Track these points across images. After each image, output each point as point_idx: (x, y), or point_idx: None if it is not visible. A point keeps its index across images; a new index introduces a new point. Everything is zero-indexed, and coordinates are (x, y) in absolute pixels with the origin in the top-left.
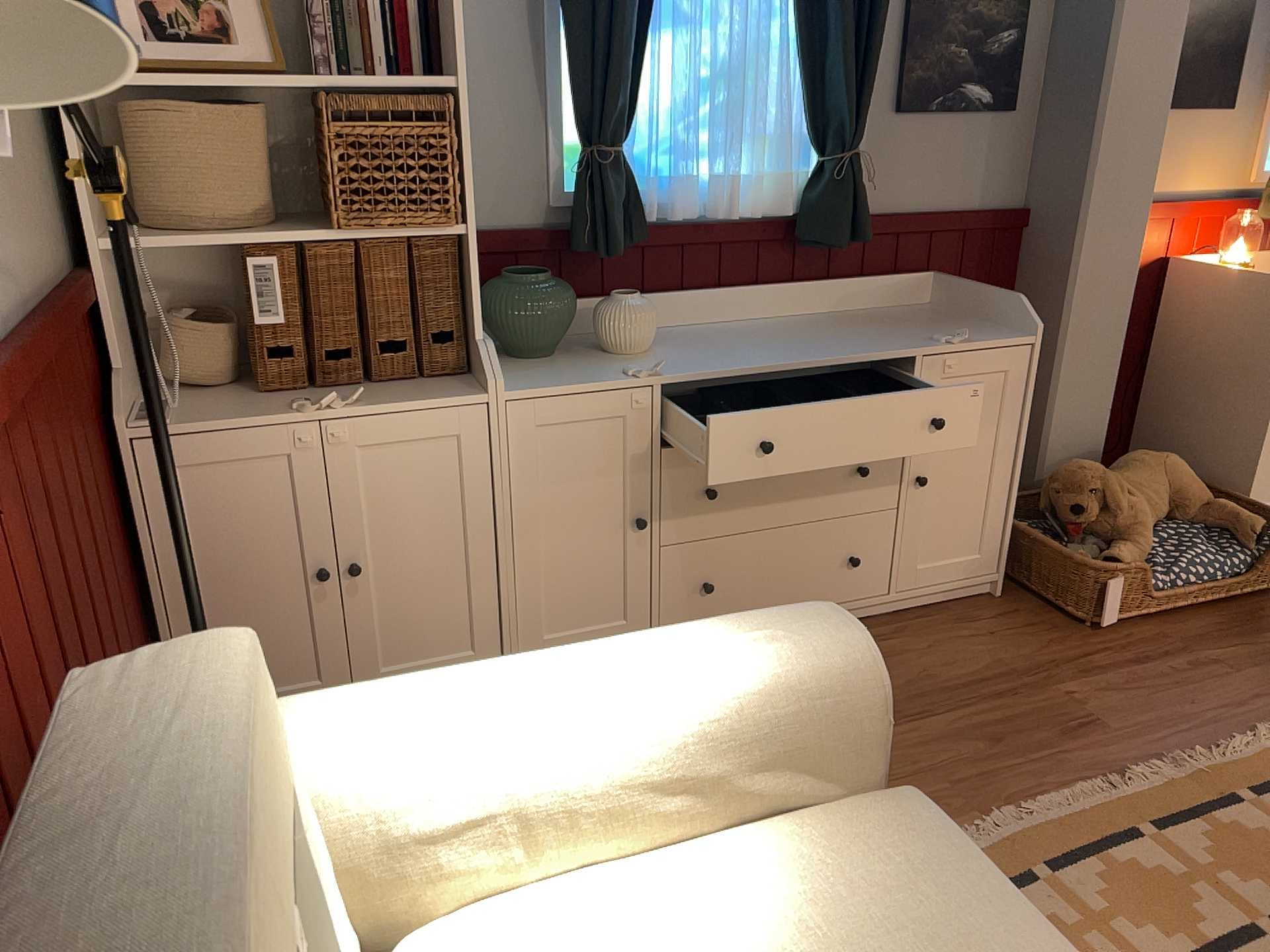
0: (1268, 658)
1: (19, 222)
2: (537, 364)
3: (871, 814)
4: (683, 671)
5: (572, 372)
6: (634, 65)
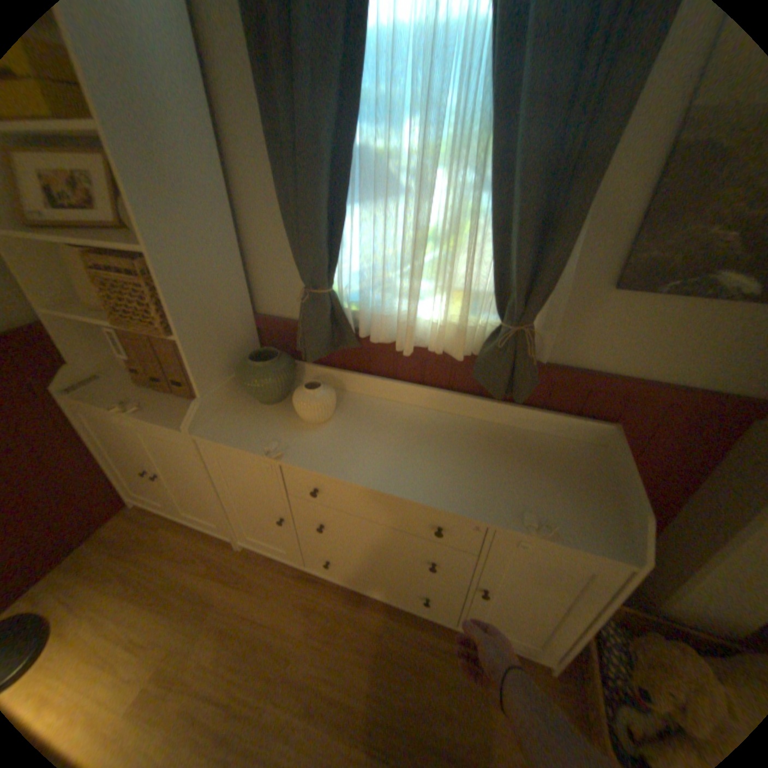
0: None
1: None
2: (257, 410)
3: None
4: None
5: (253, 429)
6: (334, 230)
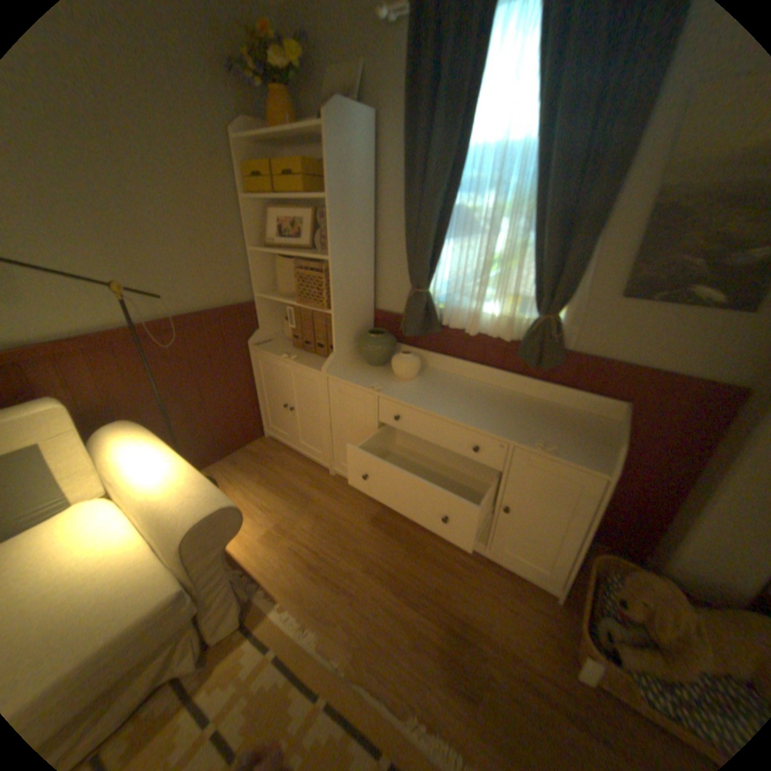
0: None
1: (203, 288)
2: (366, 368)
3: (156, 582)
4: (157, 489)
5: (362, 377)
6: (434, 253)
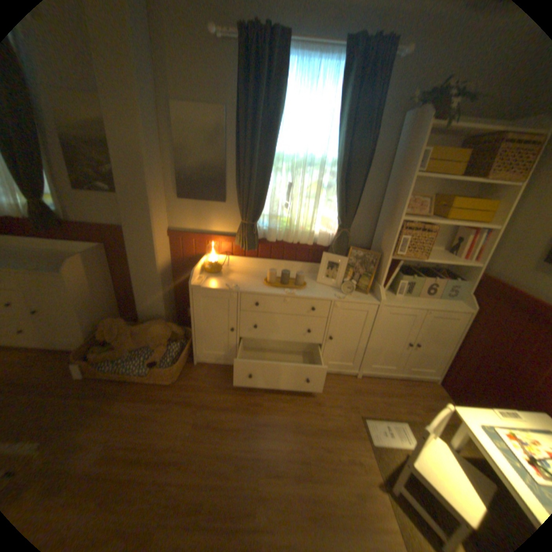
0: (98, 415)
1: None
2: None
3: None
4: None
5: None
6: None
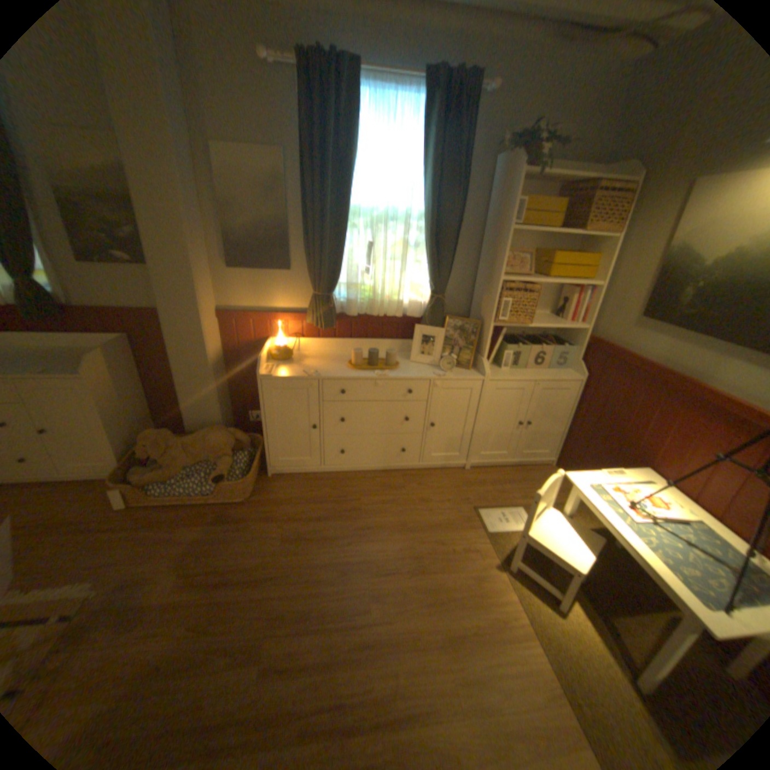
0: (159, 545)
1: None
2: None
3: None
4: None
5: None
6: None
